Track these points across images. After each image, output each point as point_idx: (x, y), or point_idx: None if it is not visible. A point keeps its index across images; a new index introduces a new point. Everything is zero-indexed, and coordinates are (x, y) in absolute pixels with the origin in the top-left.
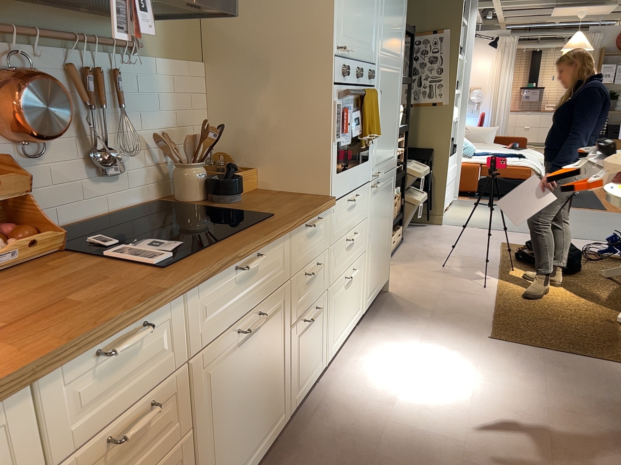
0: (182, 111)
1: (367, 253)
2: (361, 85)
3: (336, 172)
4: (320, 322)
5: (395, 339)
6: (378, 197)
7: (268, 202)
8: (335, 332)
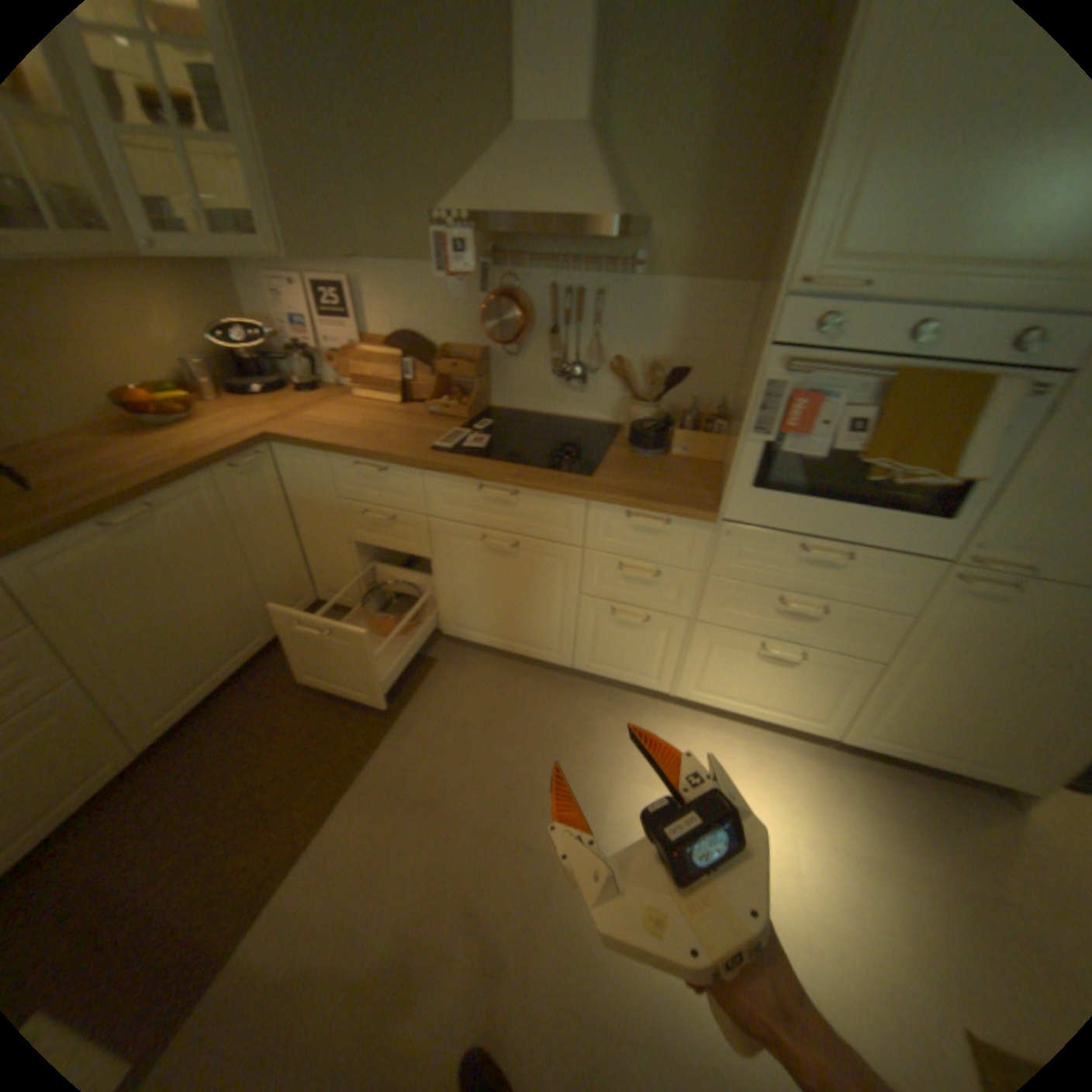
0: (692, 342)
1: (888, 671)
2: (942, 358)
3: (750, 485)
4: (656, 639)
5: (826, 808)
6: (1005, 613)
7: (647, 473)
8: (706, 682)
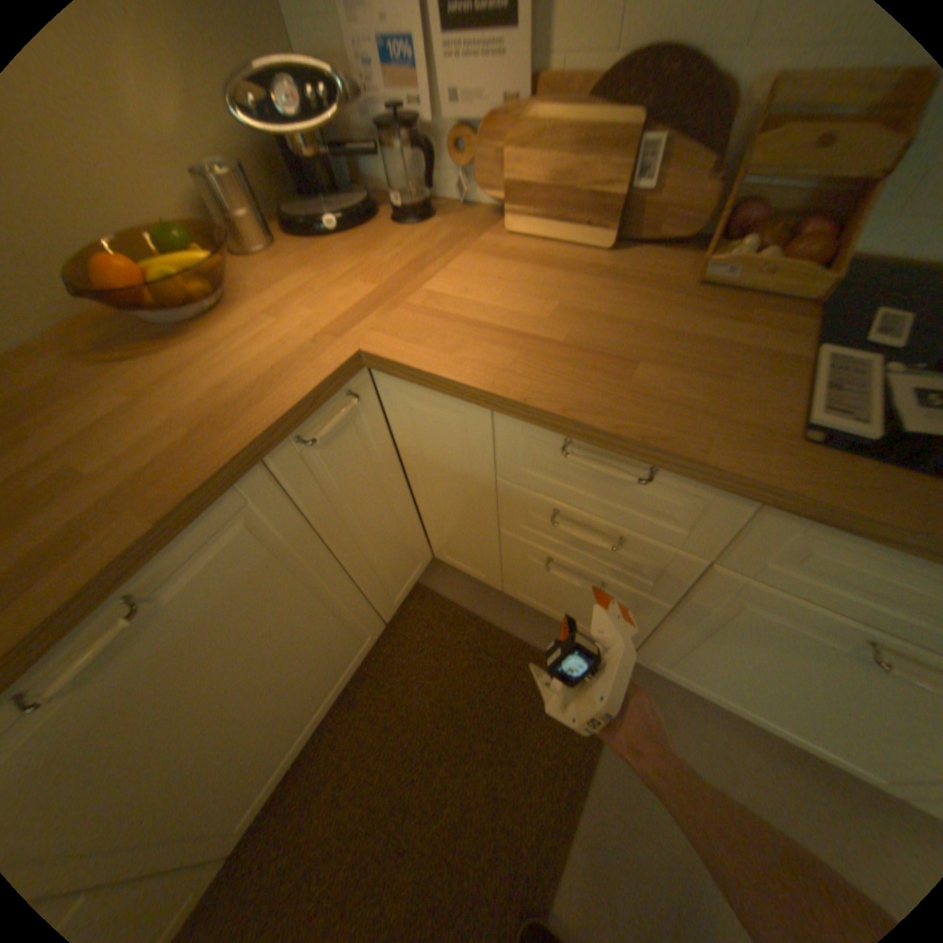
0: None
1: None
2: None
3: None
4: None
5: None
6: None
7: None
8: None
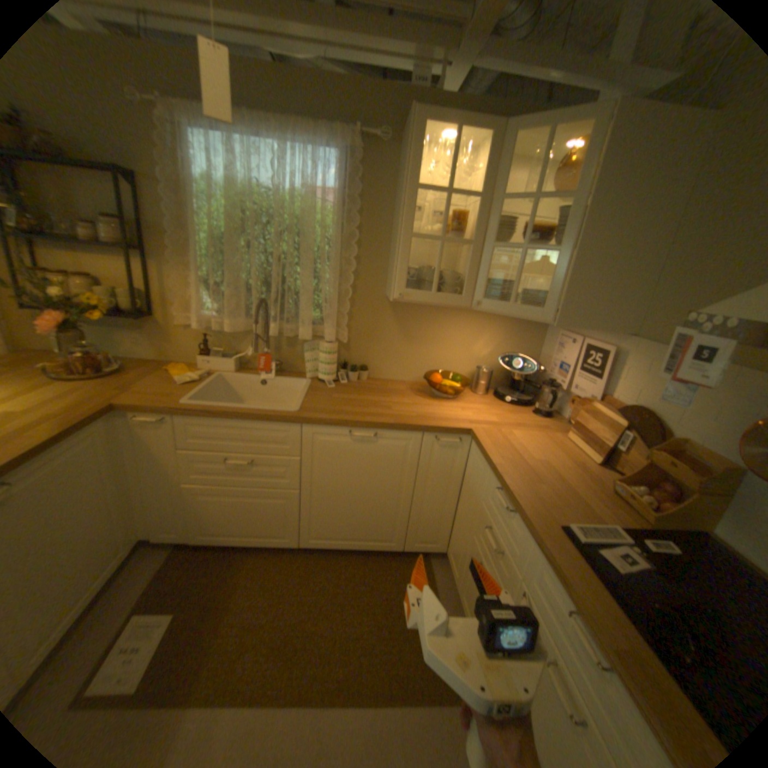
0: None
1: None
2: None
3: None
4: None
5: None
6: None
7: None
8: None
